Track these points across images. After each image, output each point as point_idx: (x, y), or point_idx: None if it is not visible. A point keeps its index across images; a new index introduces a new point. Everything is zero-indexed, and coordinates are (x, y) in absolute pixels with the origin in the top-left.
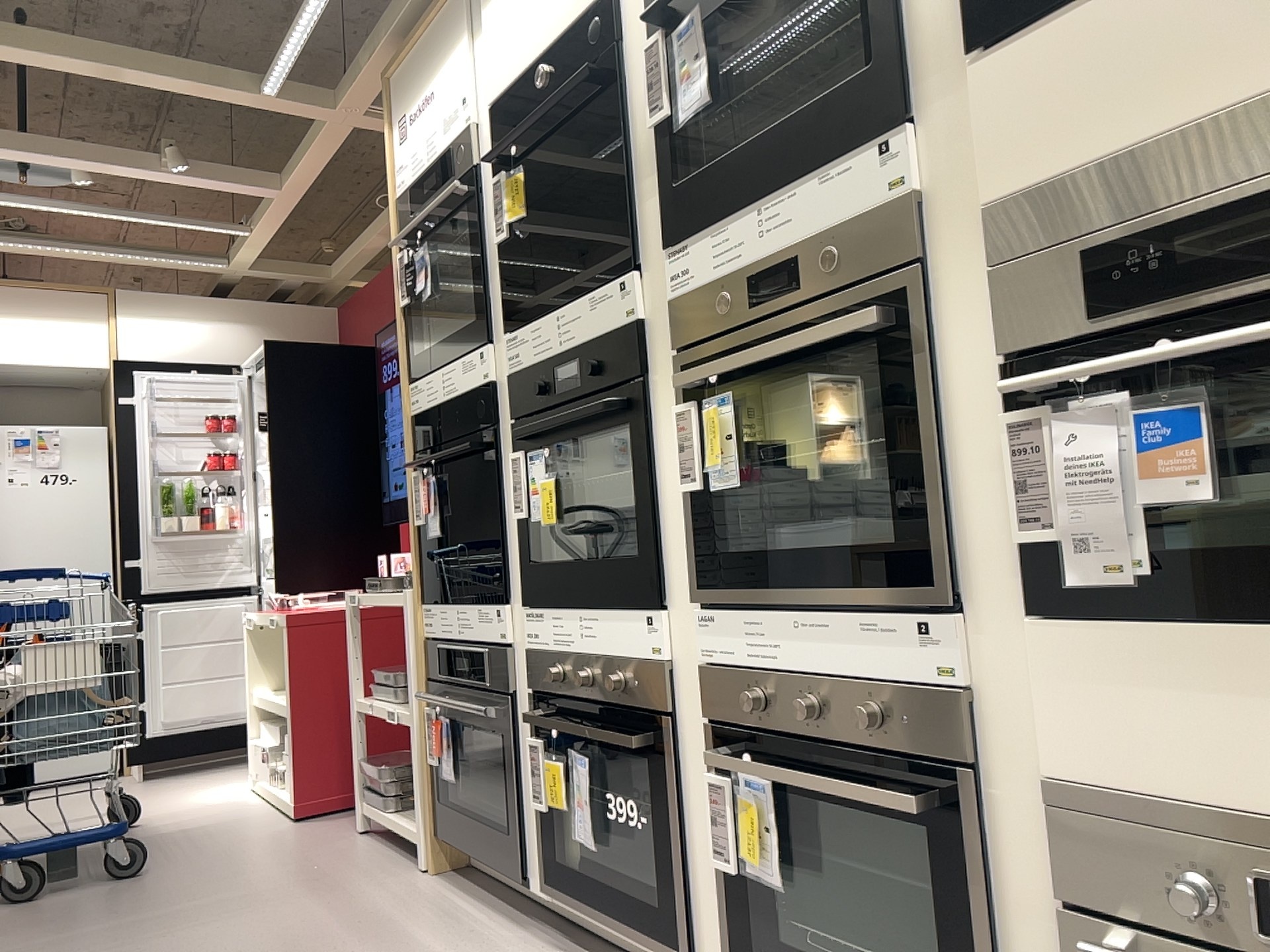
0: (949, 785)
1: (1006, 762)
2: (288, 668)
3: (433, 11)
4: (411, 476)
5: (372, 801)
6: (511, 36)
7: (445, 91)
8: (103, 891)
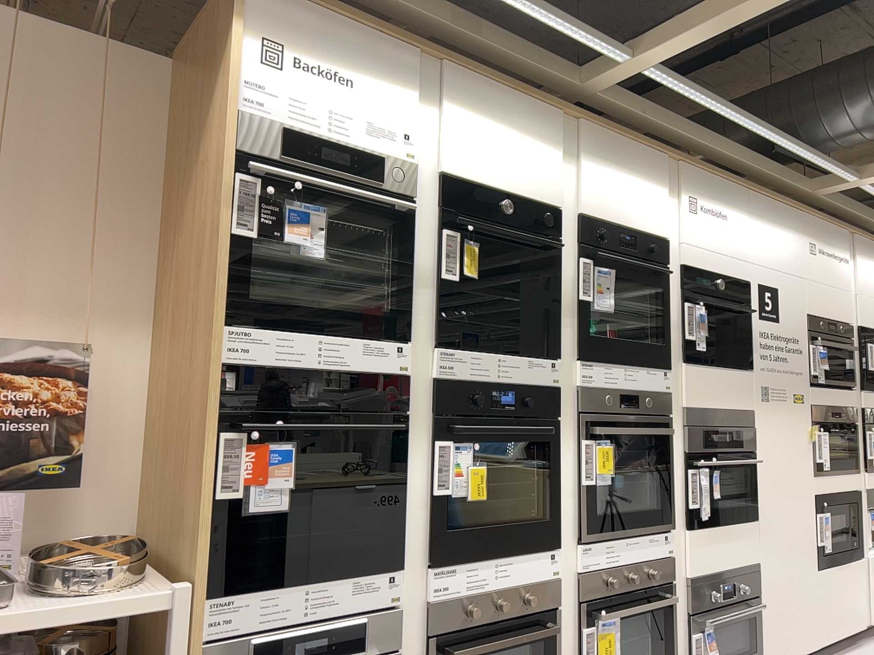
0: (667, 589)
1: (676, 576)
2: None
3: (381, 29)
4: (224, 437)
5: None
6: (479, 152)
7: (380, 104)
8: None
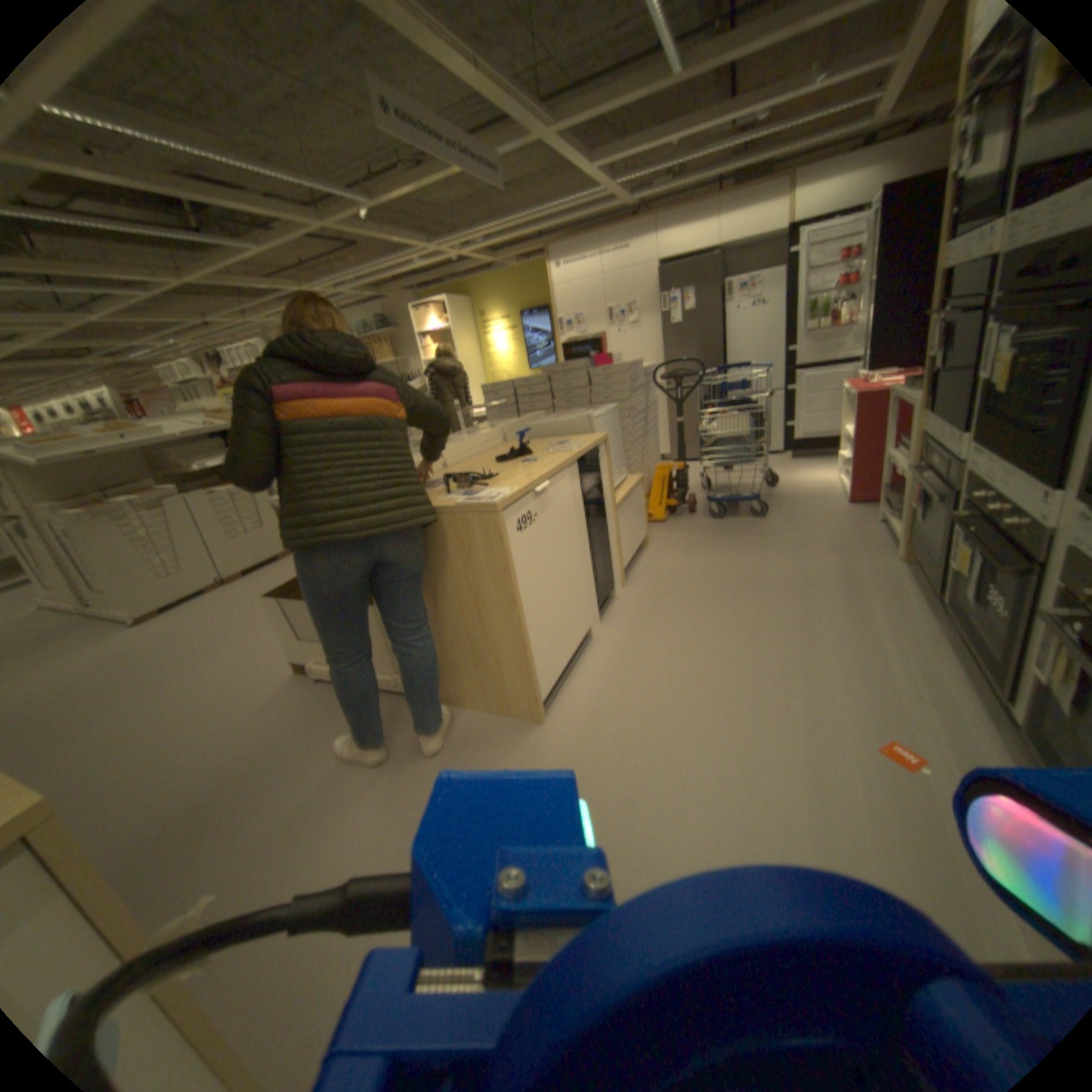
0: None
1: None
2: (860, 419)
3: None
4: (935, 318)
5: (891, 506)
6: None
7: None
8: (747, 521)
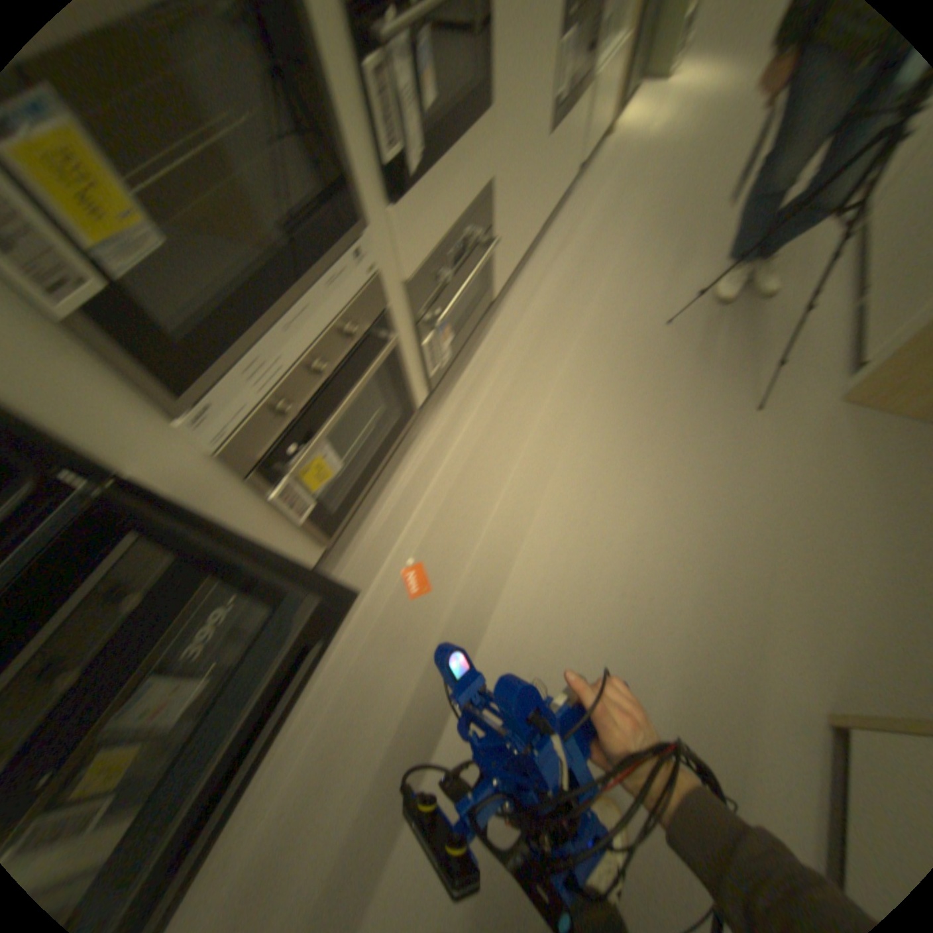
0: (382, 323)
1: (390, 291)
2: None
3: None
4: None
5: None
6: None
7: None
8: None
